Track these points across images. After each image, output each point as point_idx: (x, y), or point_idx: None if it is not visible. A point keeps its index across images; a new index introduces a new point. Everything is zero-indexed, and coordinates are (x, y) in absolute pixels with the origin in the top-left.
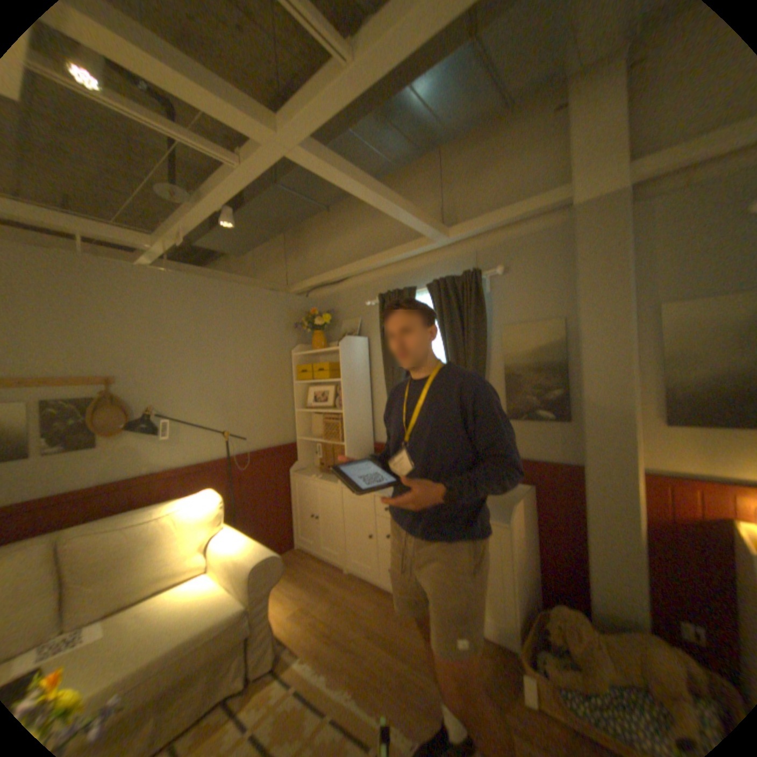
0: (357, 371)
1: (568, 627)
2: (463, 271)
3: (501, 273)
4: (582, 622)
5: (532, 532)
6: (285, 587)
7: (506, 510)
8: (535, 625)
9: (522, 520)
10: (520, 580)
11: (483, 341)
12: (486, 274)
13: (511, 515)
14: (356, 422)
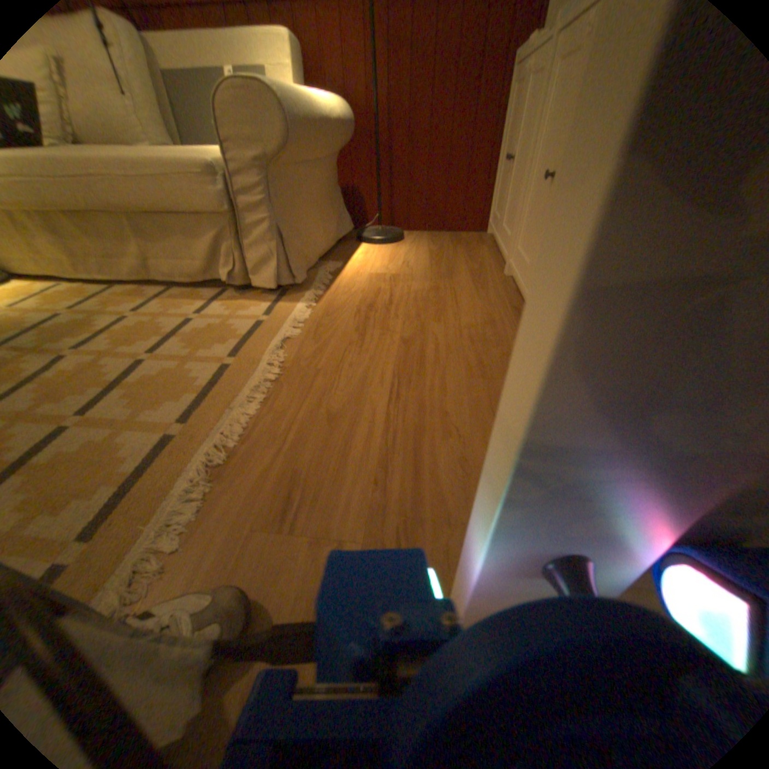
0: None
1: None
2: None
3: None
4: None
5: None
6: (419, 253)
7: None
8: None
9: None
10: None
11: None
12: None
13: None
14: None
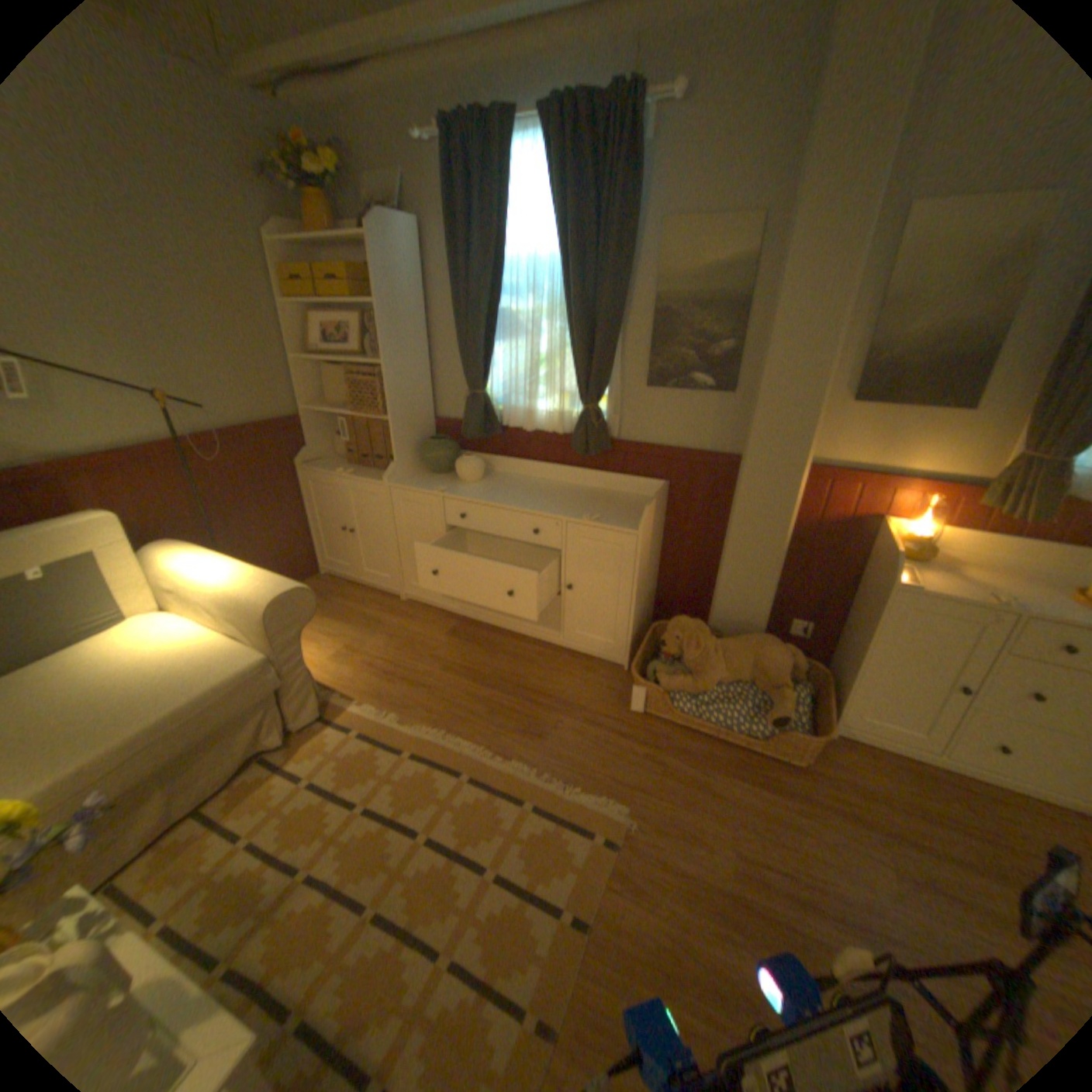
0: (402, 285)
1: (686, 635)
2: (612, 81)
3: (682, 98)
4: (700, 630)
5: (657, 538)
6: (316, 621)
7: (630, 512)
8: (646, 636)
9: (650, 524)
10: (638, 592)
11: (631, 244)
12: (656, 94)
13: (637, 518)
14: (405, 381)
